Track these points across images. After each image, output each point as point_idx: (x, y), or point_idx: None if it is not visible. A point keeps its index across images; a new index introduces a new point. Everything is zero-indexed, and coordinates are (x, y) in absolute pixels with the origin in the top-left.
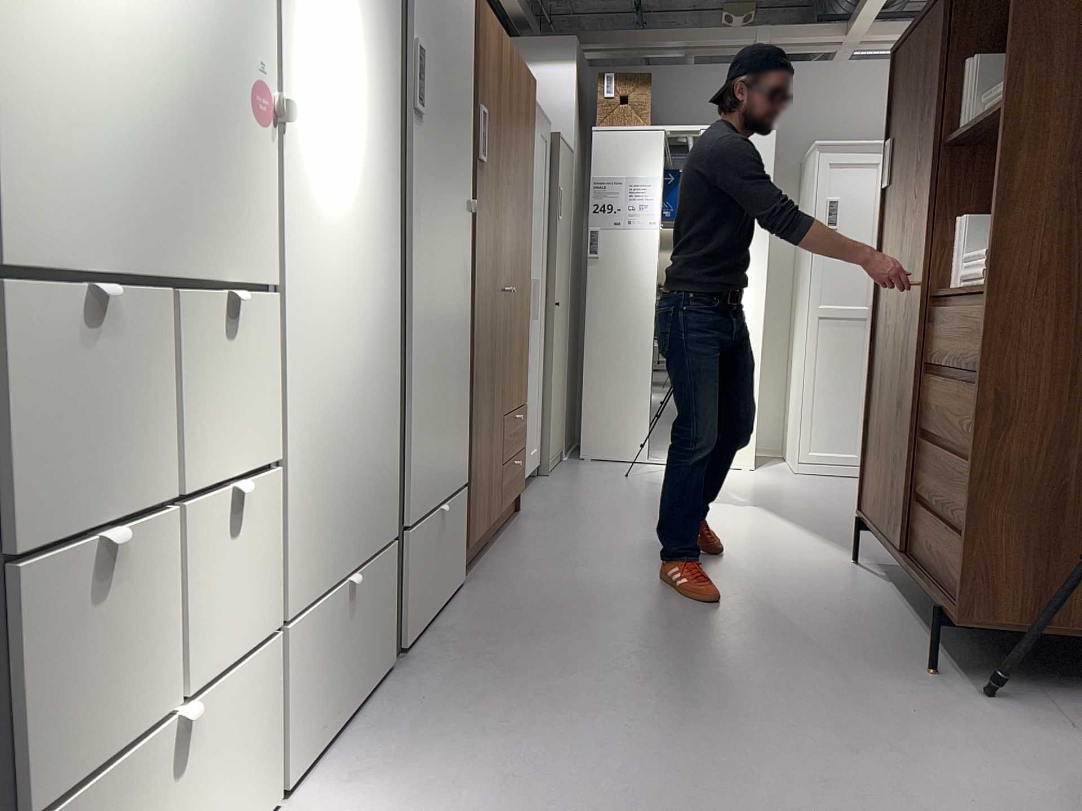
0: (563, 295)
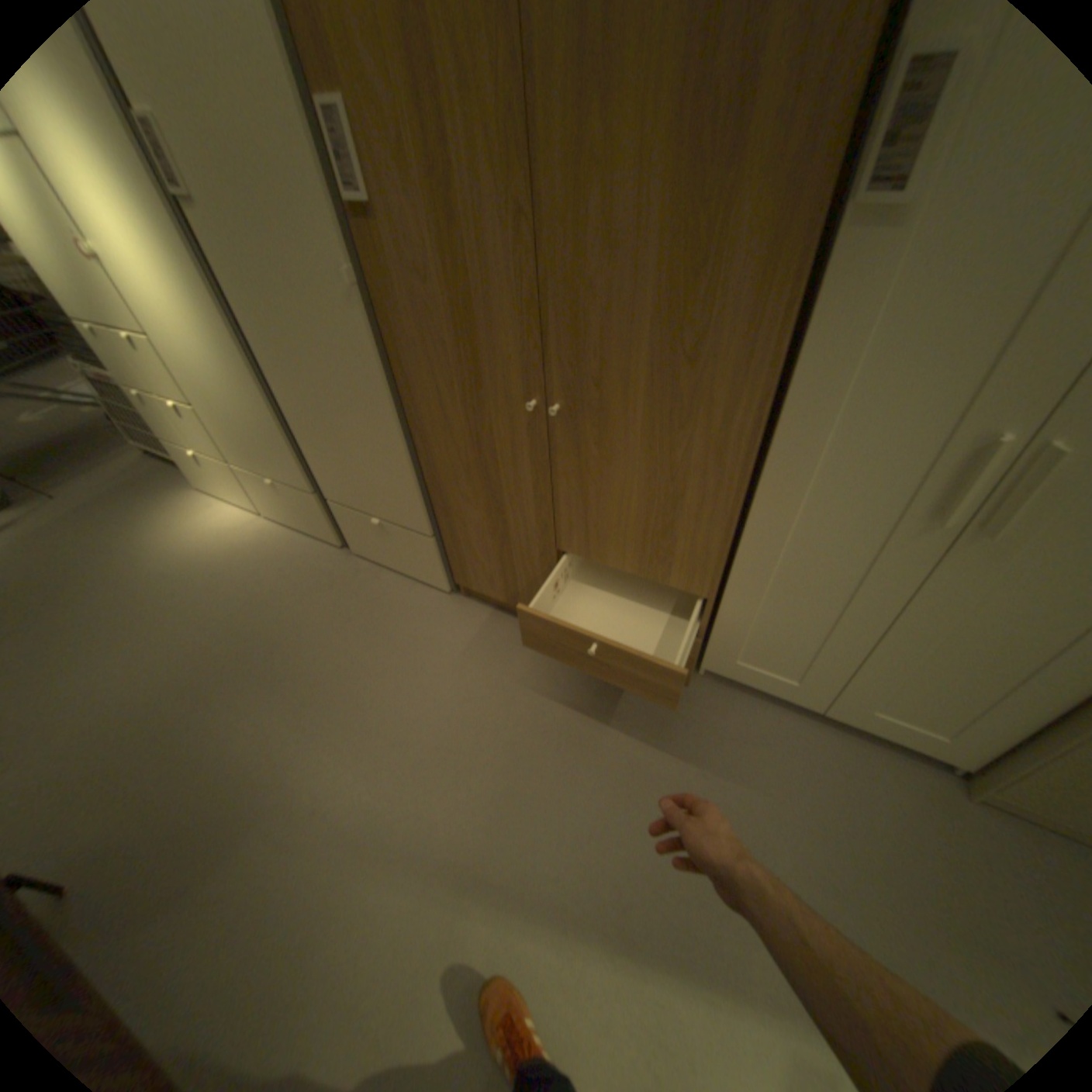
0: None
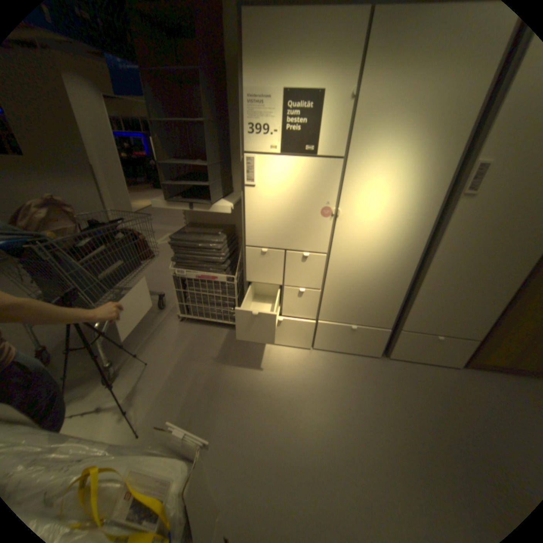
0: None
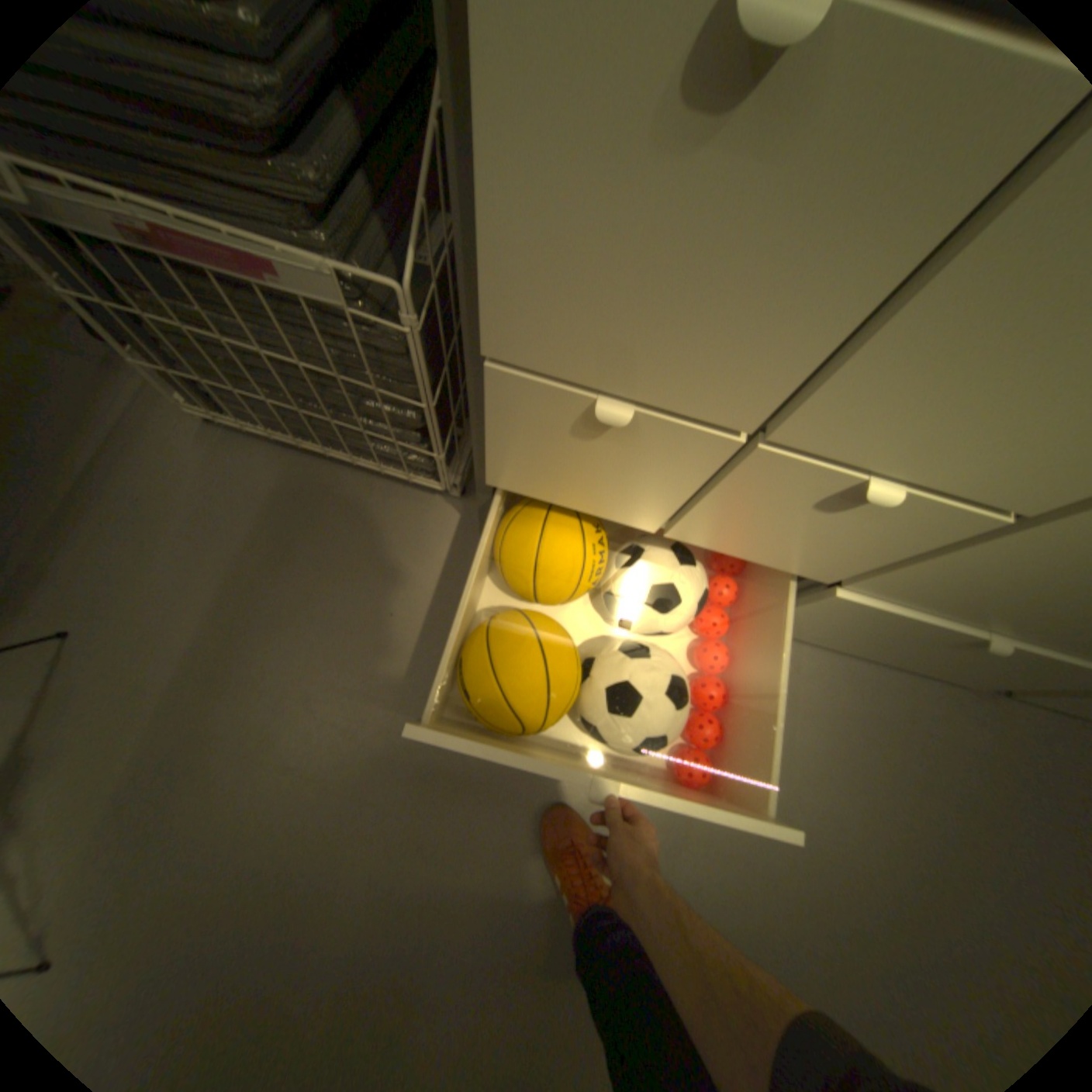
0: None
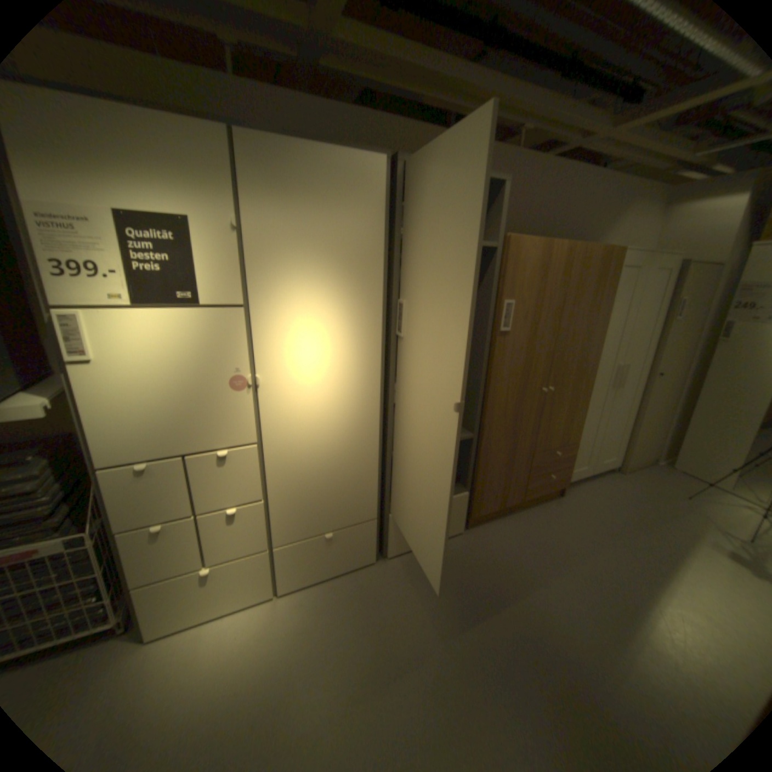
0: (678, 367)
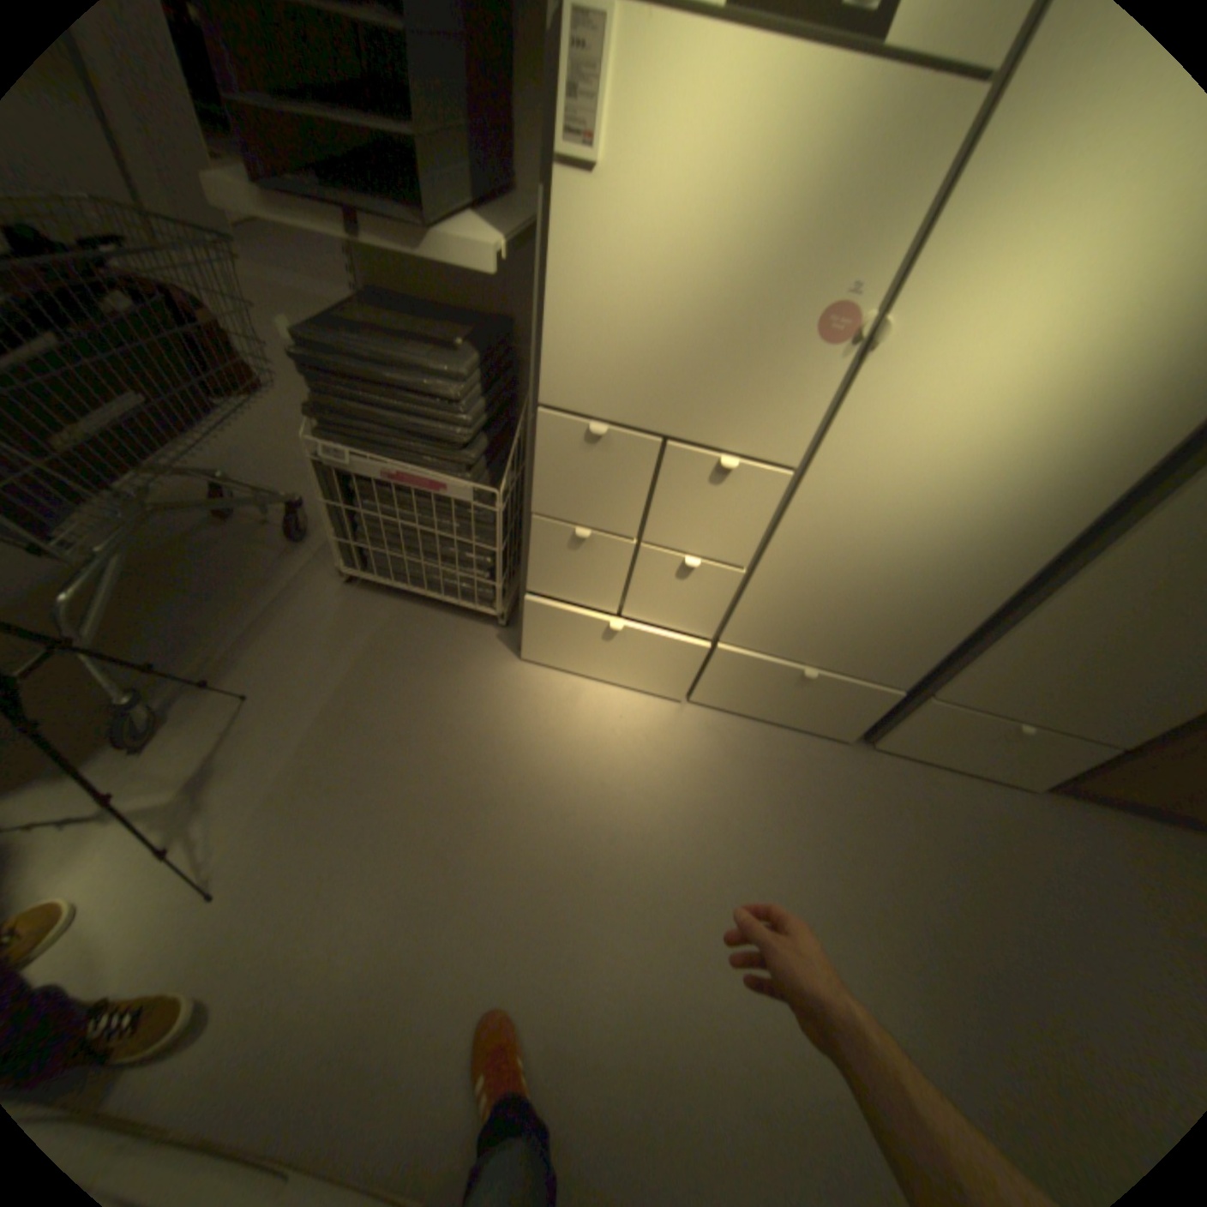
0: None
